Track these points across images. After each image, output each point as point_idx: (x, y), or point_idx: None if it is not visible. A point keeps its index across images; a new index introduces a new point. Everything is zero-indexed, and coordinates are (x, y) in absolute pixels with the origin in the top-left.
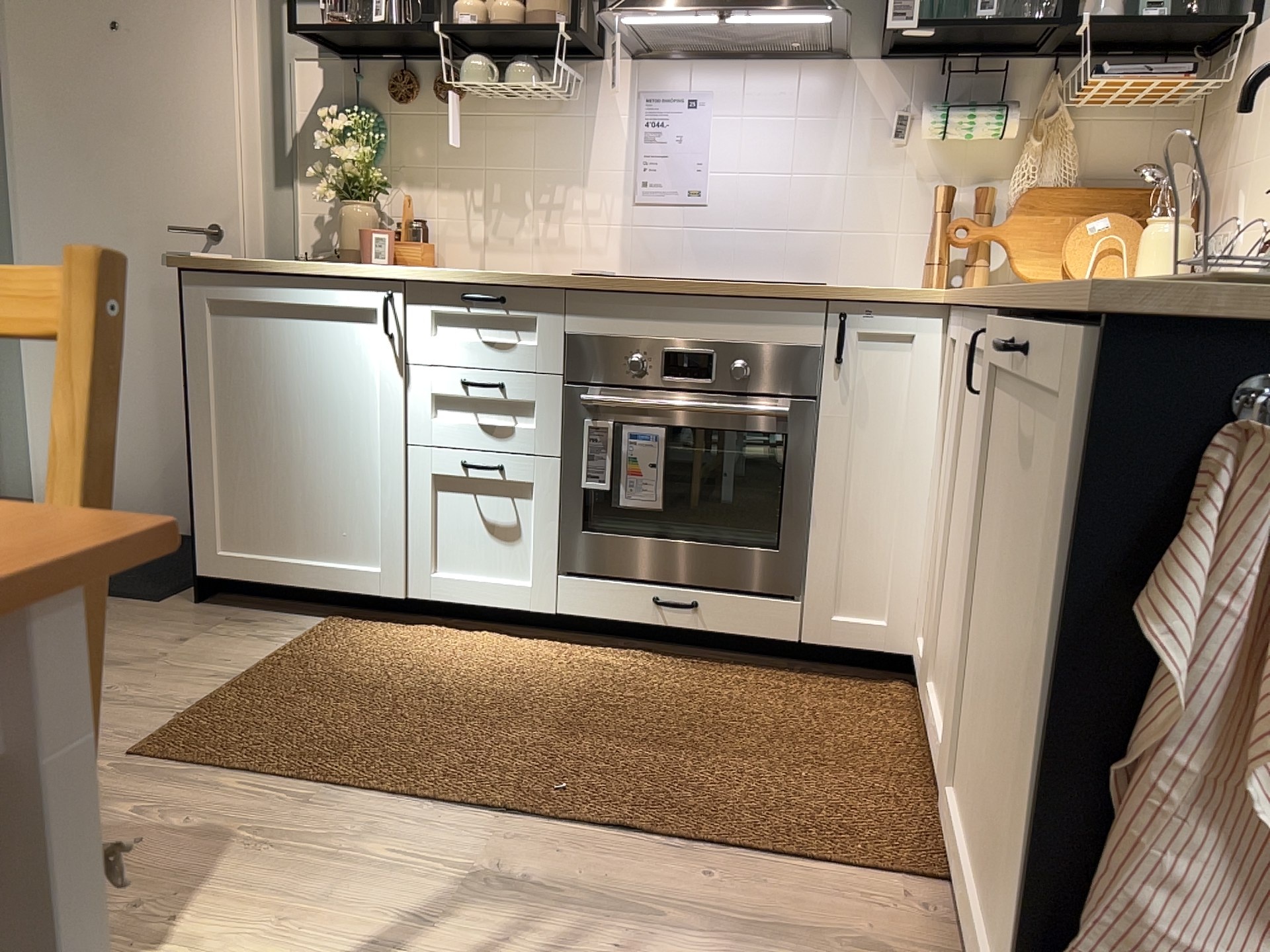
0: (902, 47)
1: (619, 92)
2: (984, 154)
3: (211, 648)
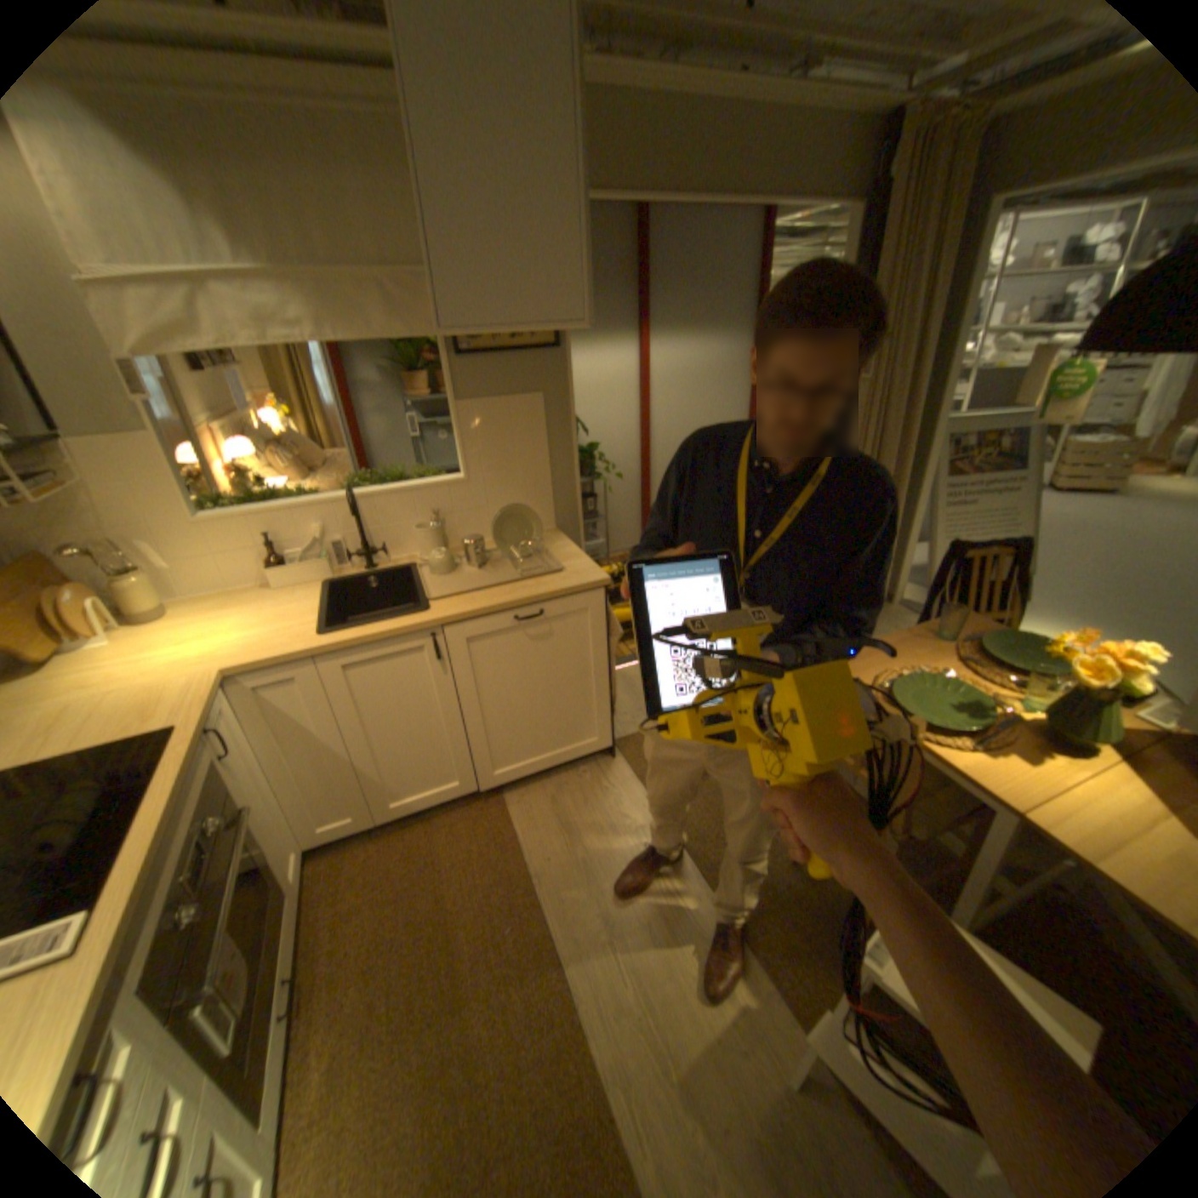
0: None
1: None
2: None
3: None
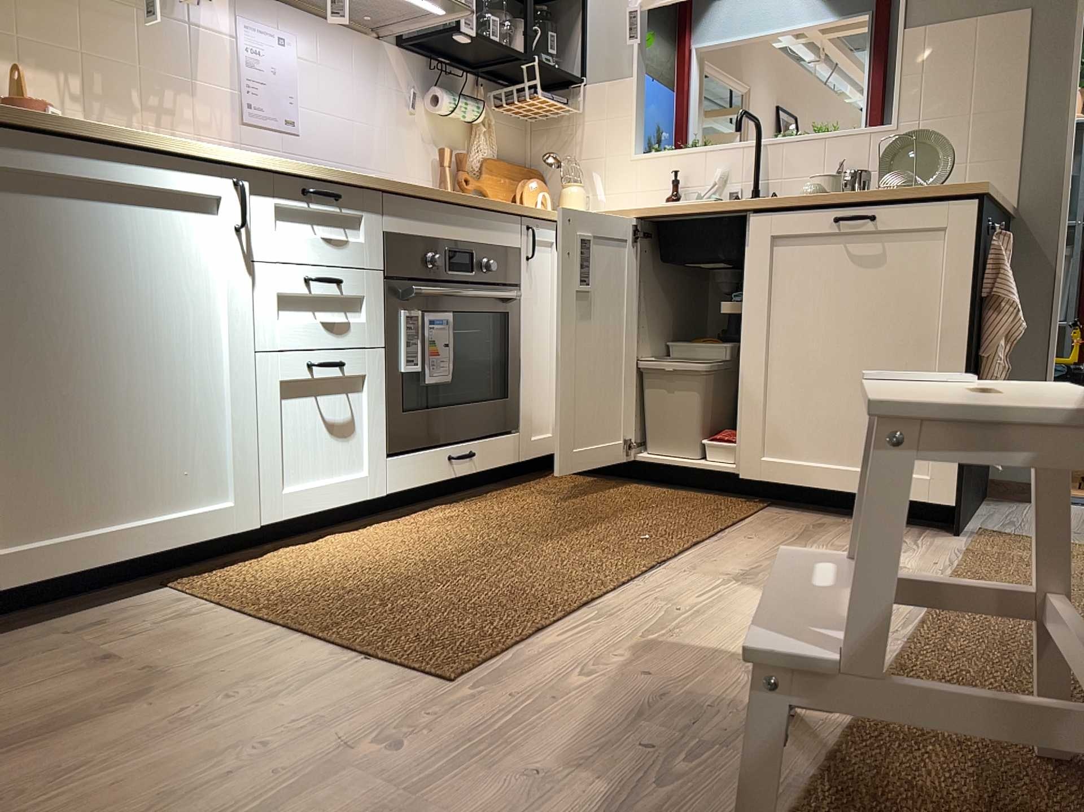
0: (420, 43)
1: (224, 13)
2: (452, 130)
3: (157, 647)
